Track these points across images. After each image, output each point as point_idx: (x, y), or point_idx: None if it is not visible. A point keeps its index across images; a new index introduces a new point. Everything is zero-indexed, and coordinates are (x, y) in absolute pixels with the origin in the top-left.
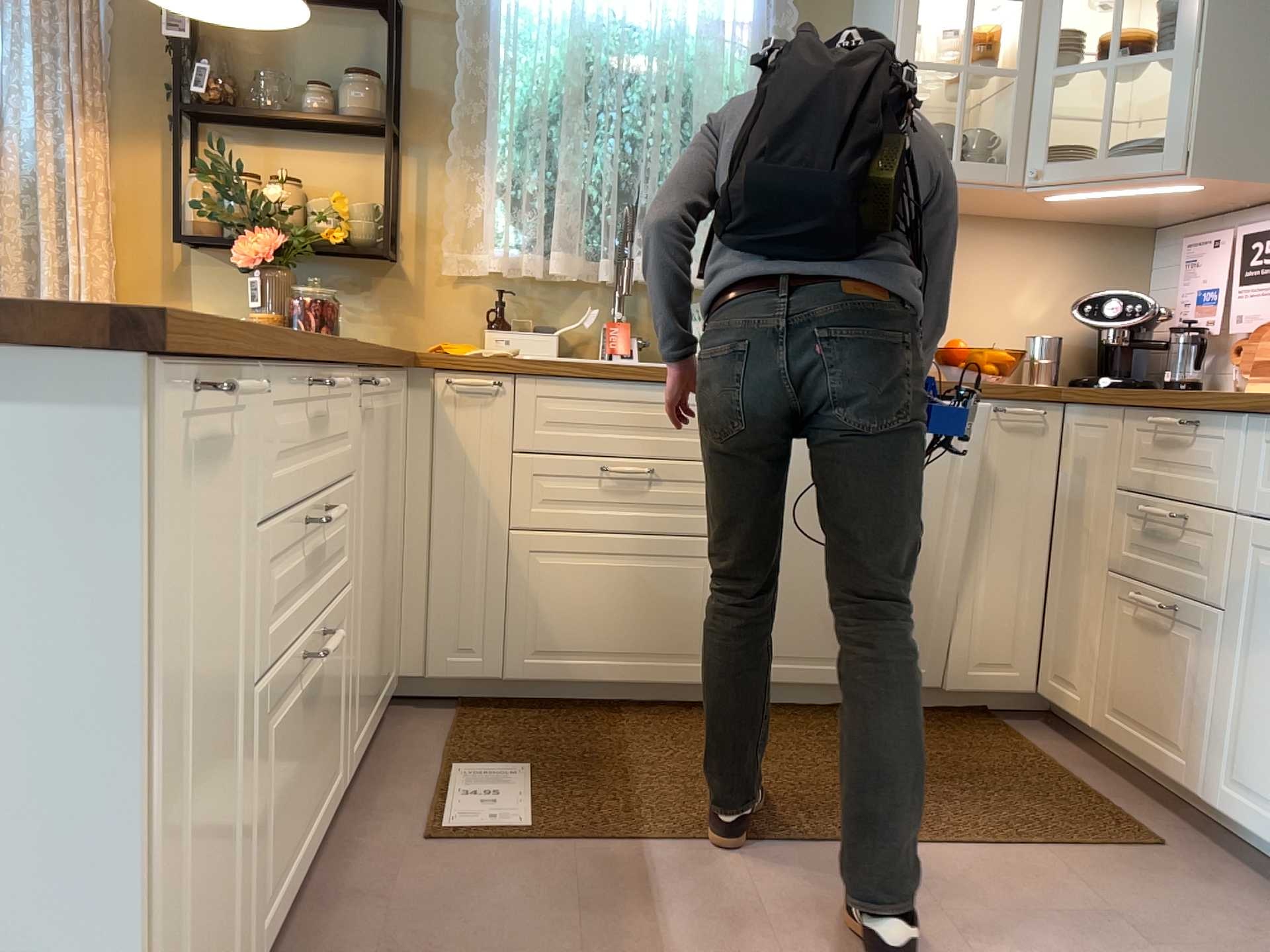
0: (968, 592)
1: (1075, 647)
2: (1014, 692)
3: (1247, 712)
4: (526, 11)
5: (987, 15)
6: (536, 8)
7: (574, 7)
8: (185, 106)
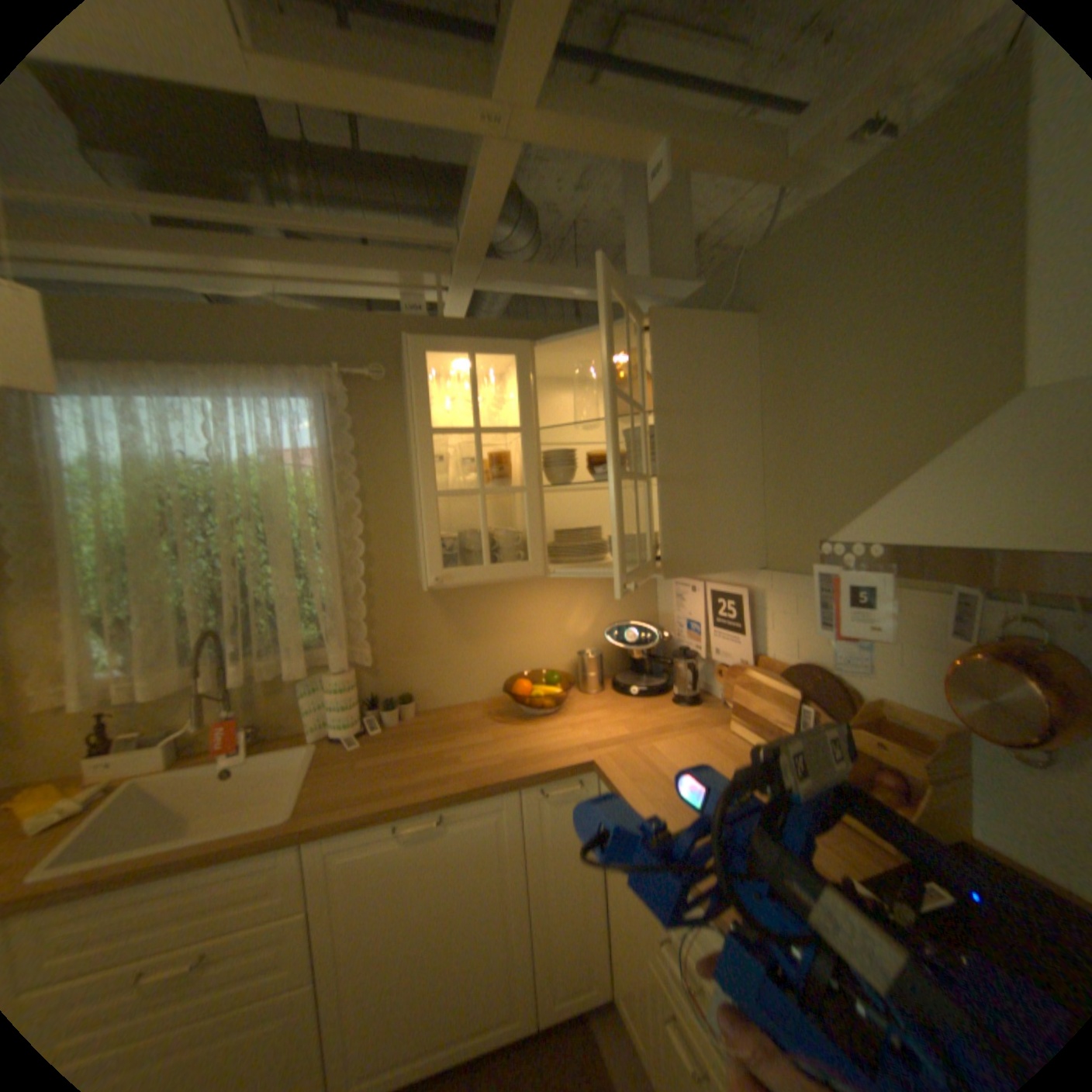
0: (543, 947)
1: (633, 996)
2: (595, 1009)
3: None
4: (87, 463)
5: (509, 427)
6: (94, 461)
7: (128, 459)
8: None
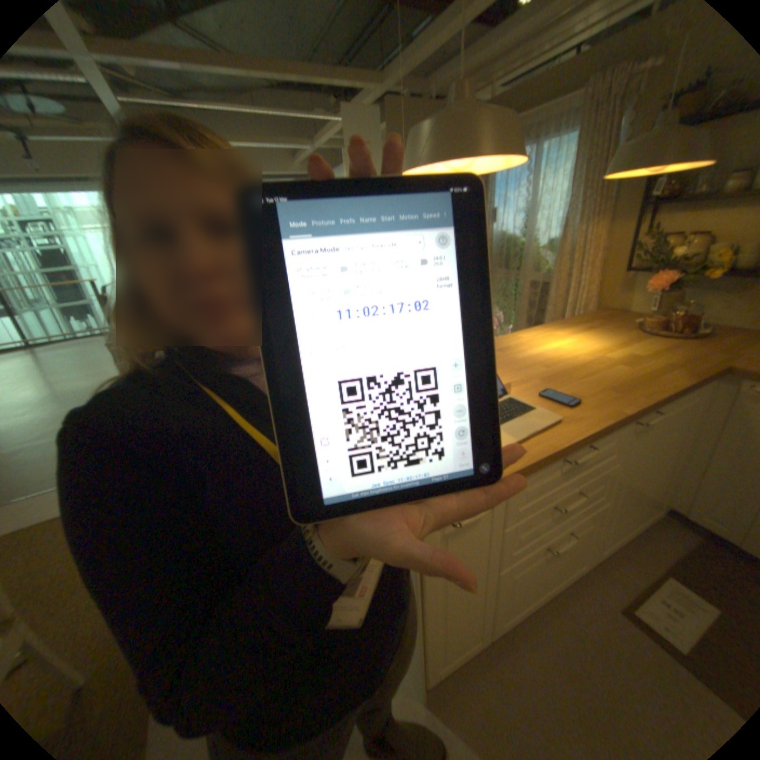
0: None
1: None
2: None
3: None
4: None
5: None
6: None
7: None
8: (650, 195)
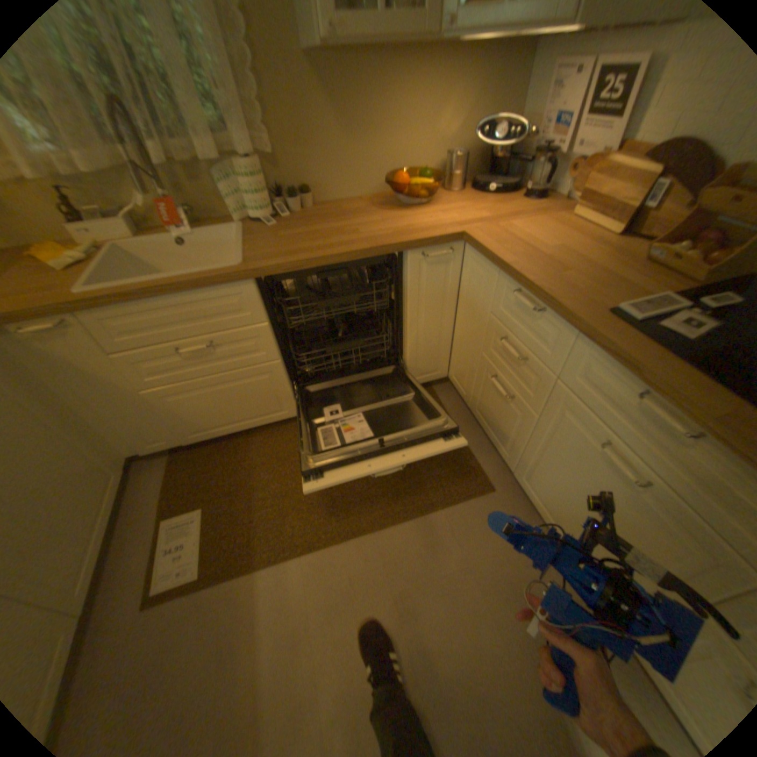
0: (412, 349)
1: (463, 372)
2: (436, 380)
3: (540, 464)
4: None
5: None
6: None
7: None
8: None
